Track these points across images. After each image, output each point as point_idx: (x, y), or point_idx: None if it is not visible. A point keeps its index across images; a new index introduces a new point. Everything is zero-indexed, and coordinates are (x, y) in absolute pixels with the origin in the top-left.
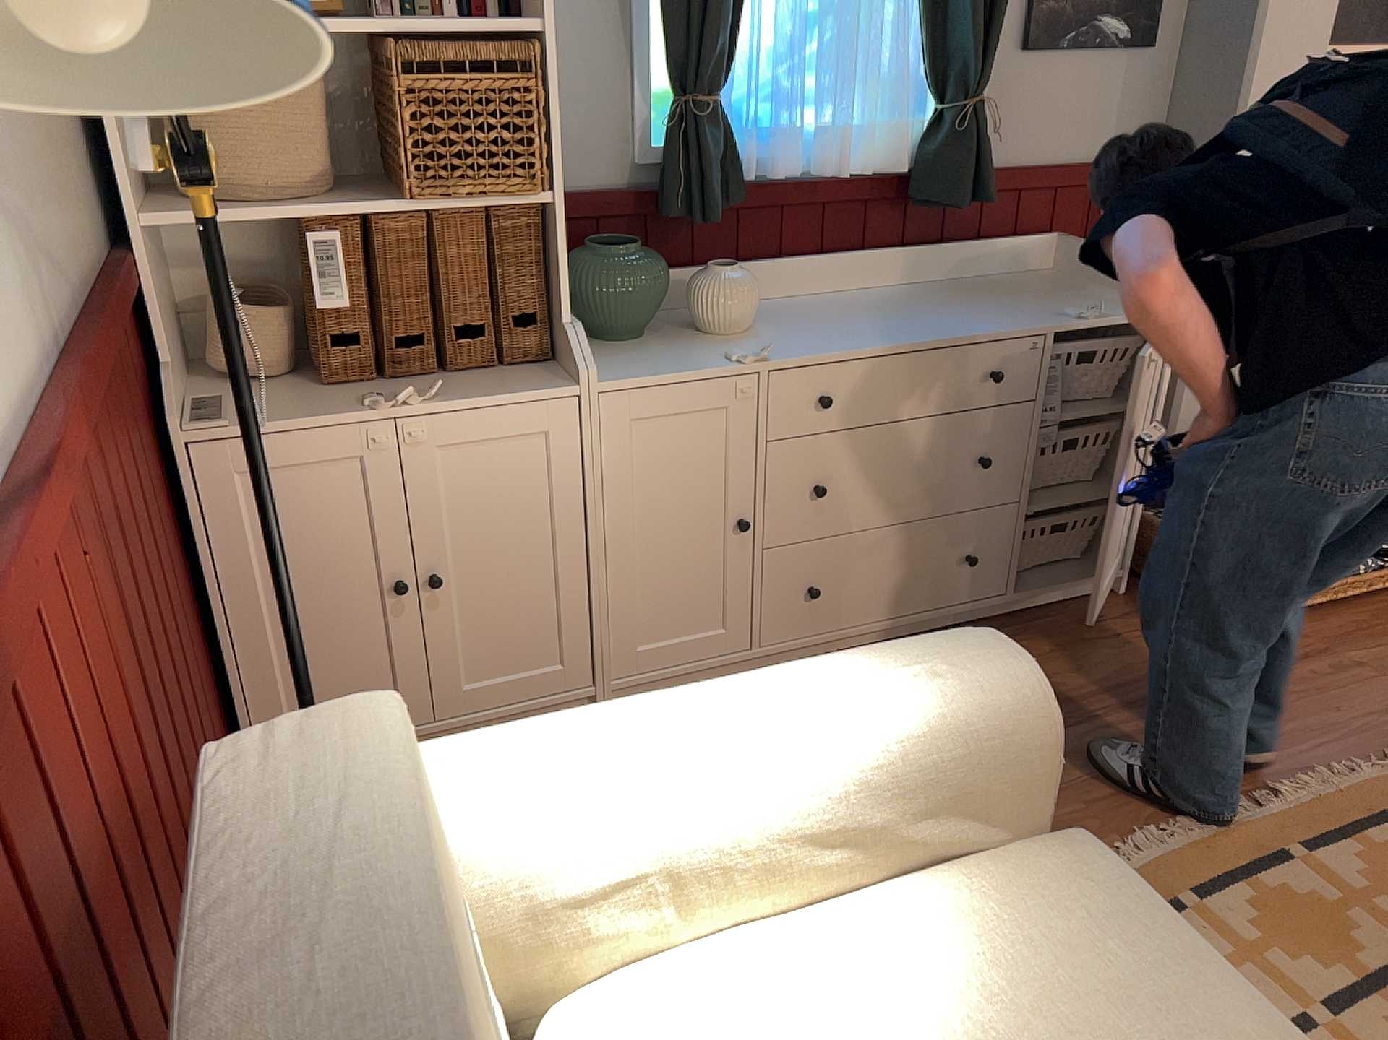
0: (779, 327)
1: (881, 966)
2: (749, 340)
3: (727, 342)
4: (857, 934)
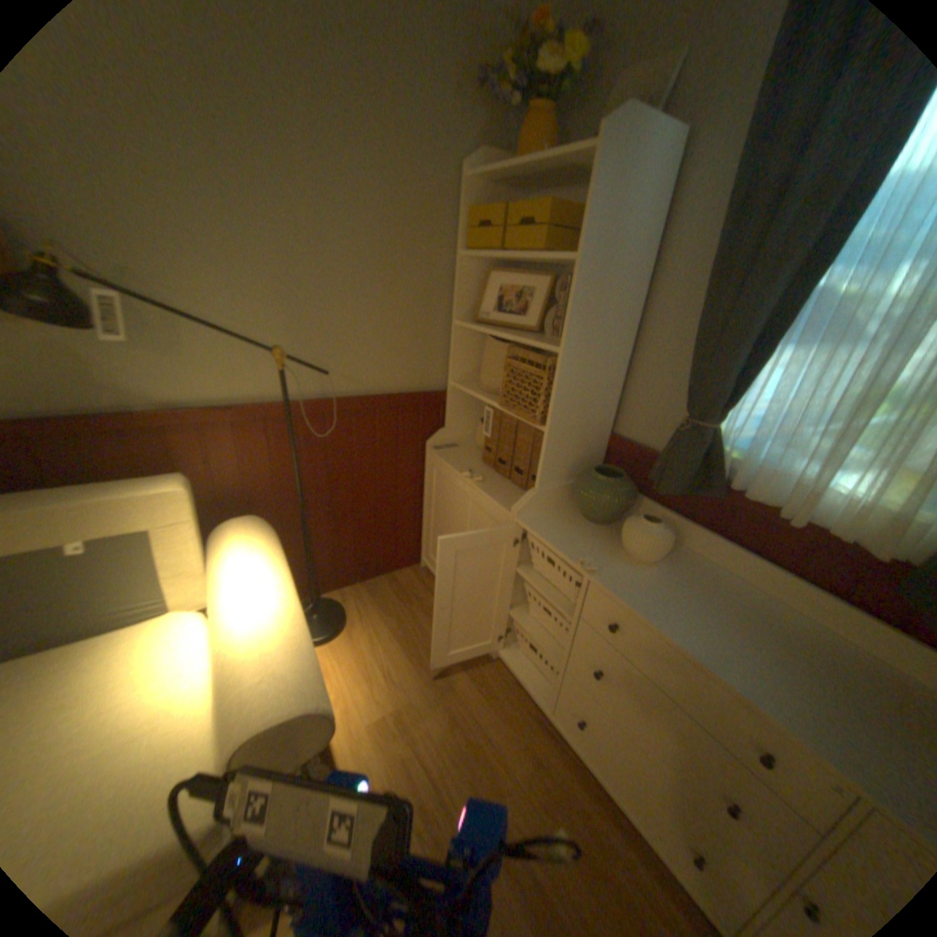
0: (668, 578)
1: (162, 710)
2: (630, 565)
3: (617, 556)
4: (185, 701)
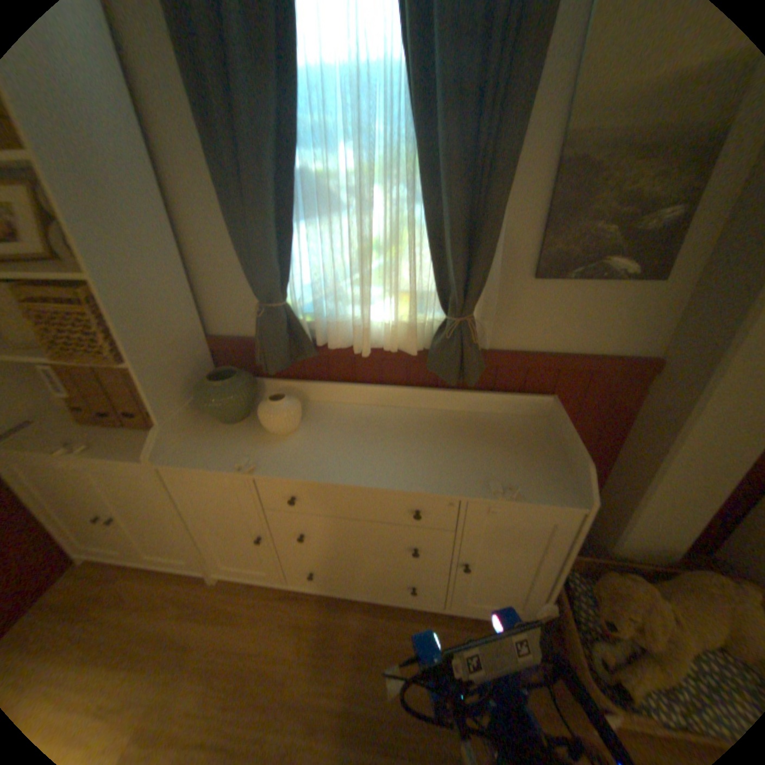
0: (310, 434)
1: None
2: (279, 442)
3: (266, 441)
4: None
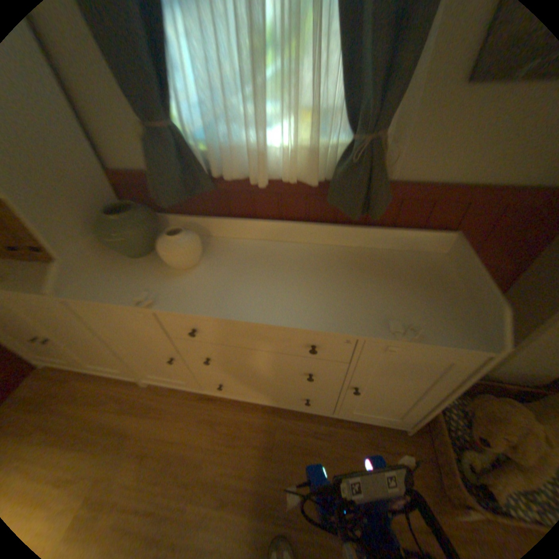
0: (211, 269)
1: None
2: (181, 276)
3: (168, 275)
4: None
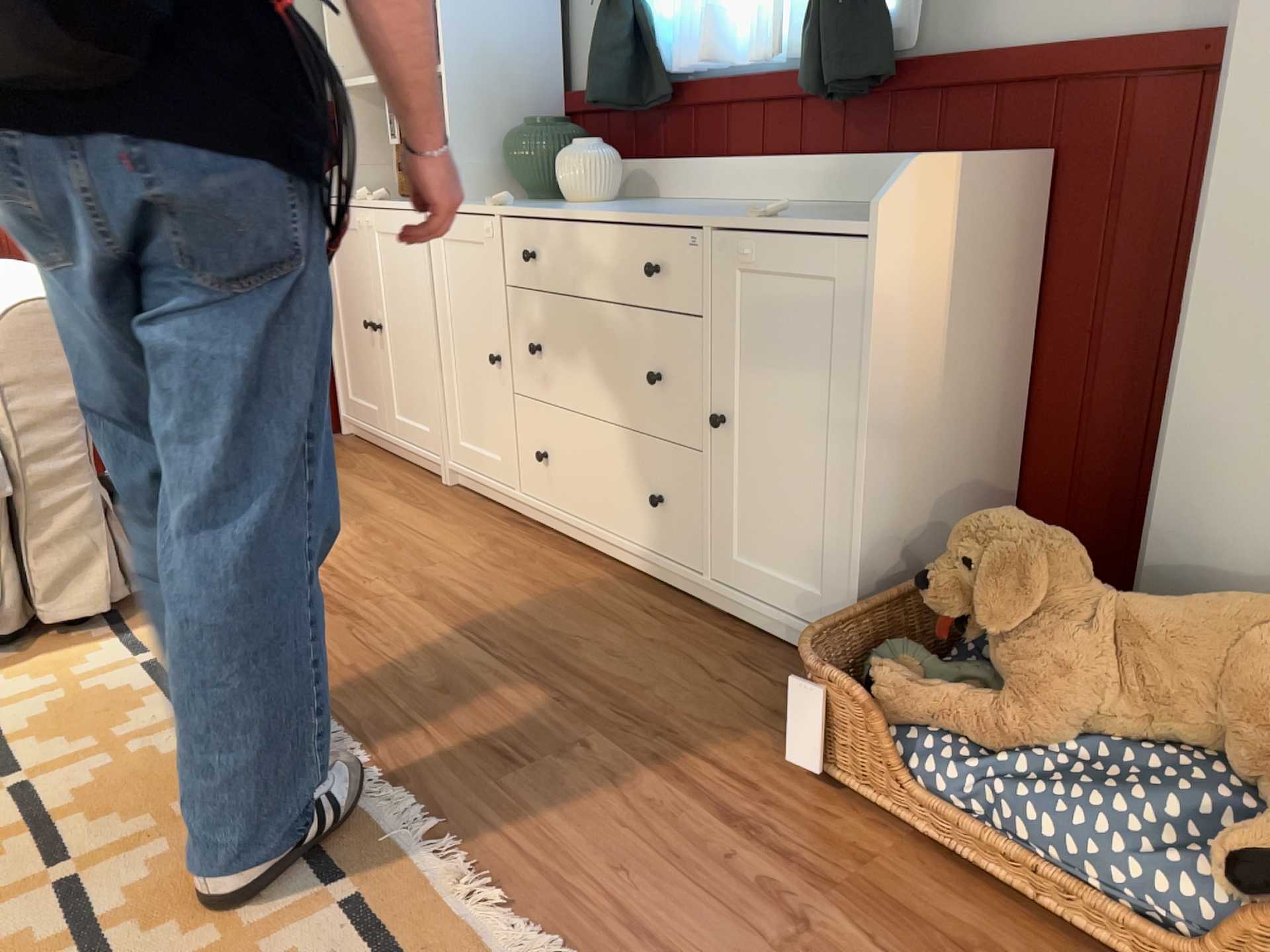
0: (605, 205)
1: None
2: (561, 206)
3: (547, 205)
4: None
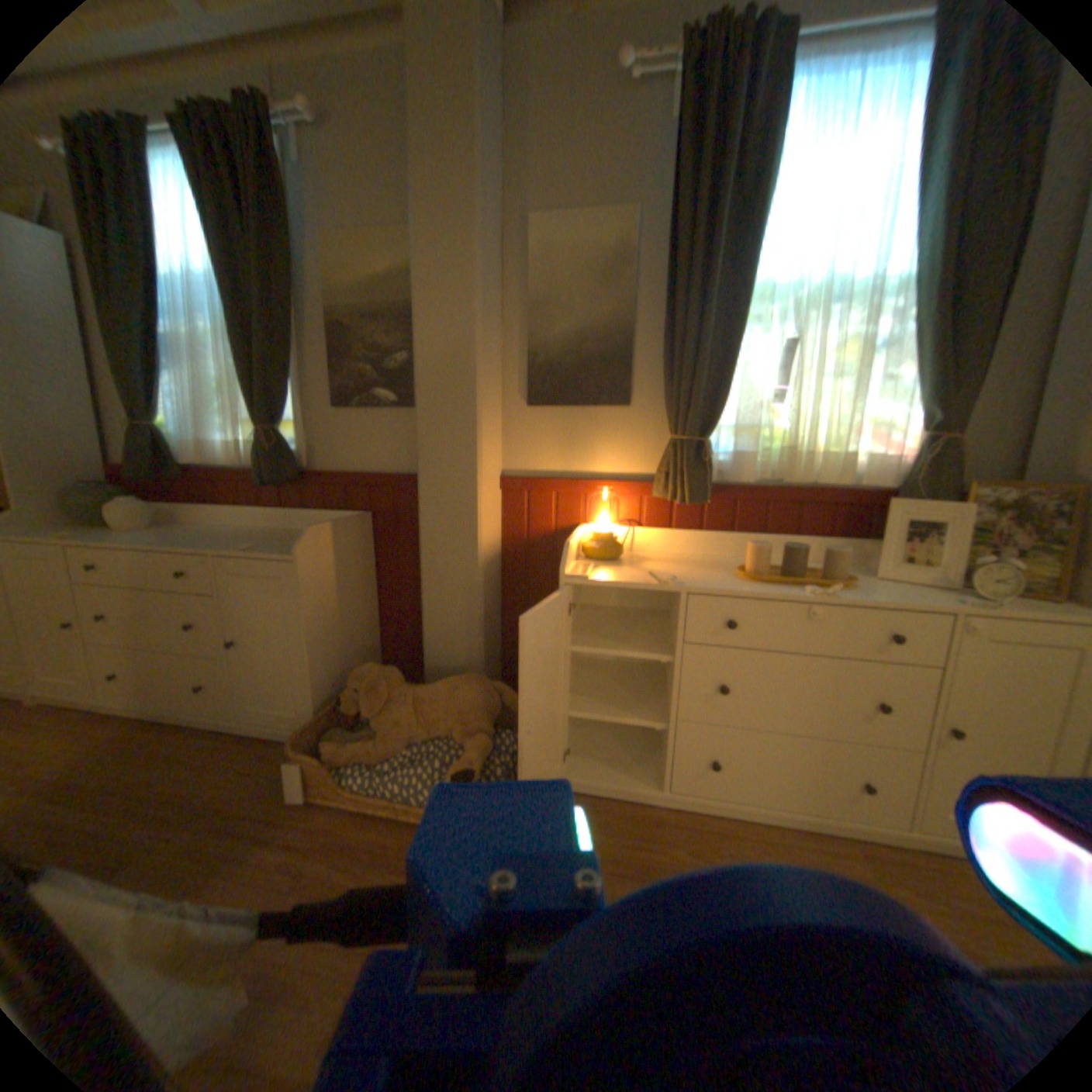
0: (145, 534)
1: None
2: (113, 535)
3: (102, 534)
4: None
